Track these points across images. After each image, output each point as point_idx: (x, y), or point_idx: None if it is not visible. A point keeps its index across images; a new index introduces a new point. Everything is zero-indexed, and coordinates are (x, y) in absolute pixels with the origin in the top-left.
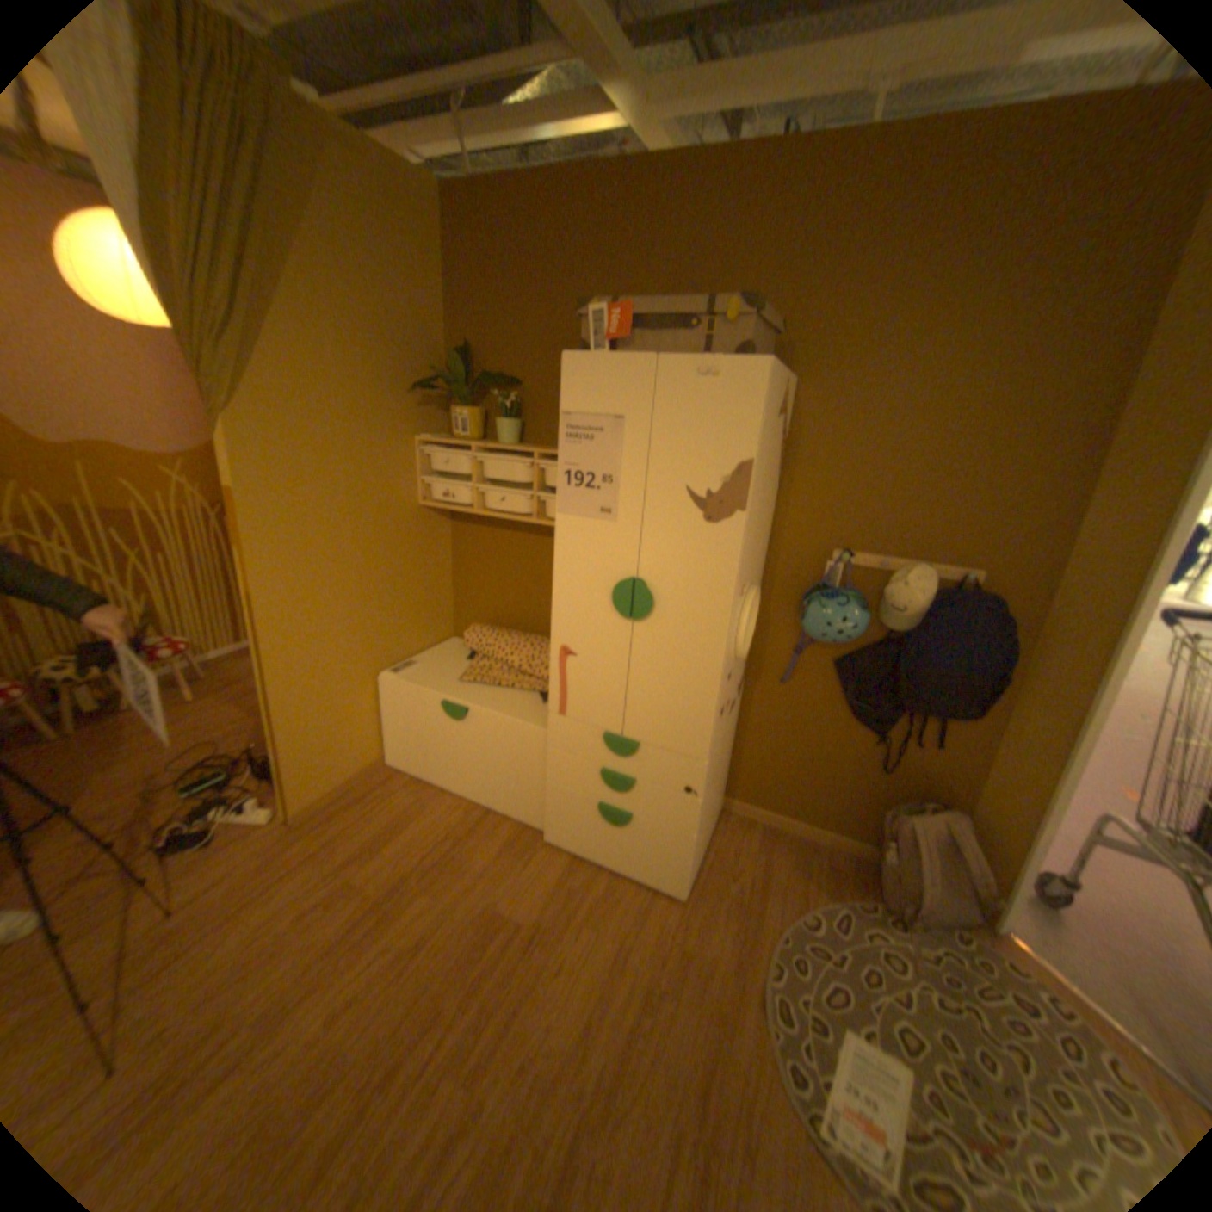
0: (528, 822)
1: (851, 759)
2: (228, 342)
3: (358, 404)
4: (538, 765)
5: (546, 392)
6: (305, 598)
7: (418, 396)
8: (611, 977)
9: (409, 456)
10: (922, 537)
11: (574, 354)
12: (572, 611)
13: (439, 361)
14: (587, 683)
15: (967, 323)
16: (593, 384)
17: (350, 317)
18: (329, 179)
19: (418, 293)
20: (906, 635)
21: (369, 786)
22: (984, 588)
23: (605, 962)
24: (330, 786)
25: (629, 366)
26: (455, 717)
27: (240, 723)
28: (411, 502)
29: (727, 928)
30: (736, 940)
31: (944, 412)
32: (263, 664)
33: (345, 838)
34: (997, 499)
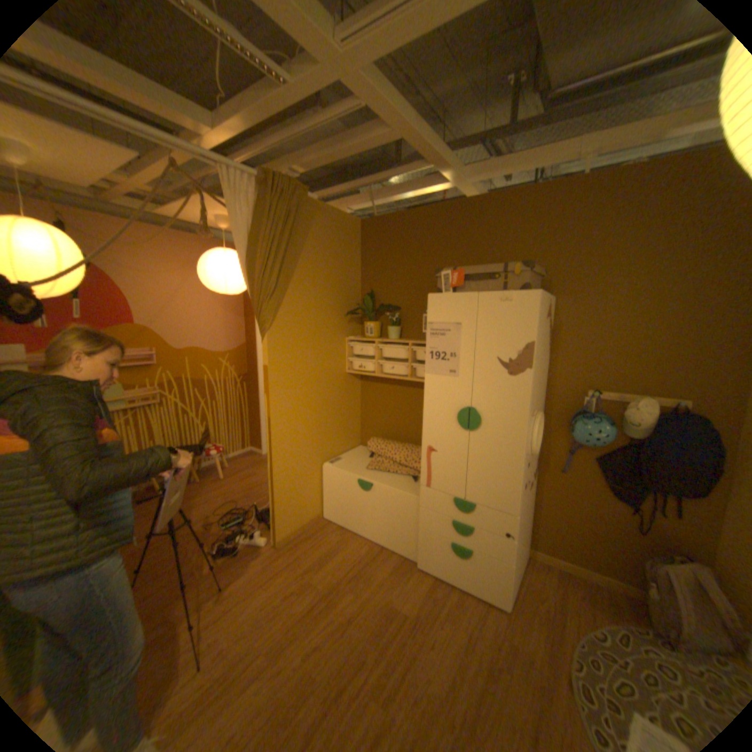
0: (407, 555)
1: (616, 525)
2: (272, 300)
3: (321, 324)
4: (413, 518)
5: (413, 312)
6: (292, 421)
7: (347, 318)
8: (466, 654)
9: (342, 348)
10: (645, 381)
11: (434, 295)
12: (434, 426)
13: (358, 300)
14: (443, 467)
15: (654, 262)
16: (444, 308)
17: (320, 284)
18: (316, 227)
19: (350, 270)
20: (643, 441)
21: (316, 529)
22: (692, 411)
23: (461, 645)
24: (296, 527)
25: (463, 299)
26: (365, 488)
27: (247, 491)
28: (342, 371)
29: (540, 633)
30: (547, 641)
31: (648, 310)
32: (272, 454)
33: (305, 557)
34: (692, 357)
